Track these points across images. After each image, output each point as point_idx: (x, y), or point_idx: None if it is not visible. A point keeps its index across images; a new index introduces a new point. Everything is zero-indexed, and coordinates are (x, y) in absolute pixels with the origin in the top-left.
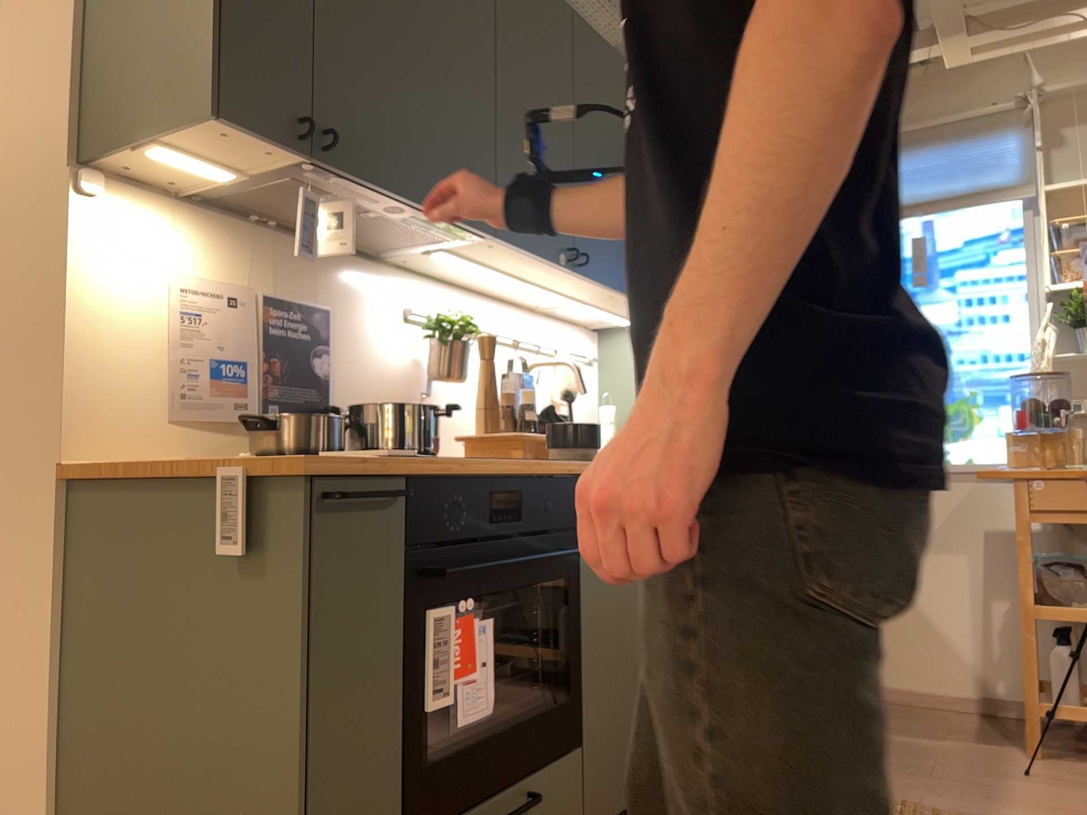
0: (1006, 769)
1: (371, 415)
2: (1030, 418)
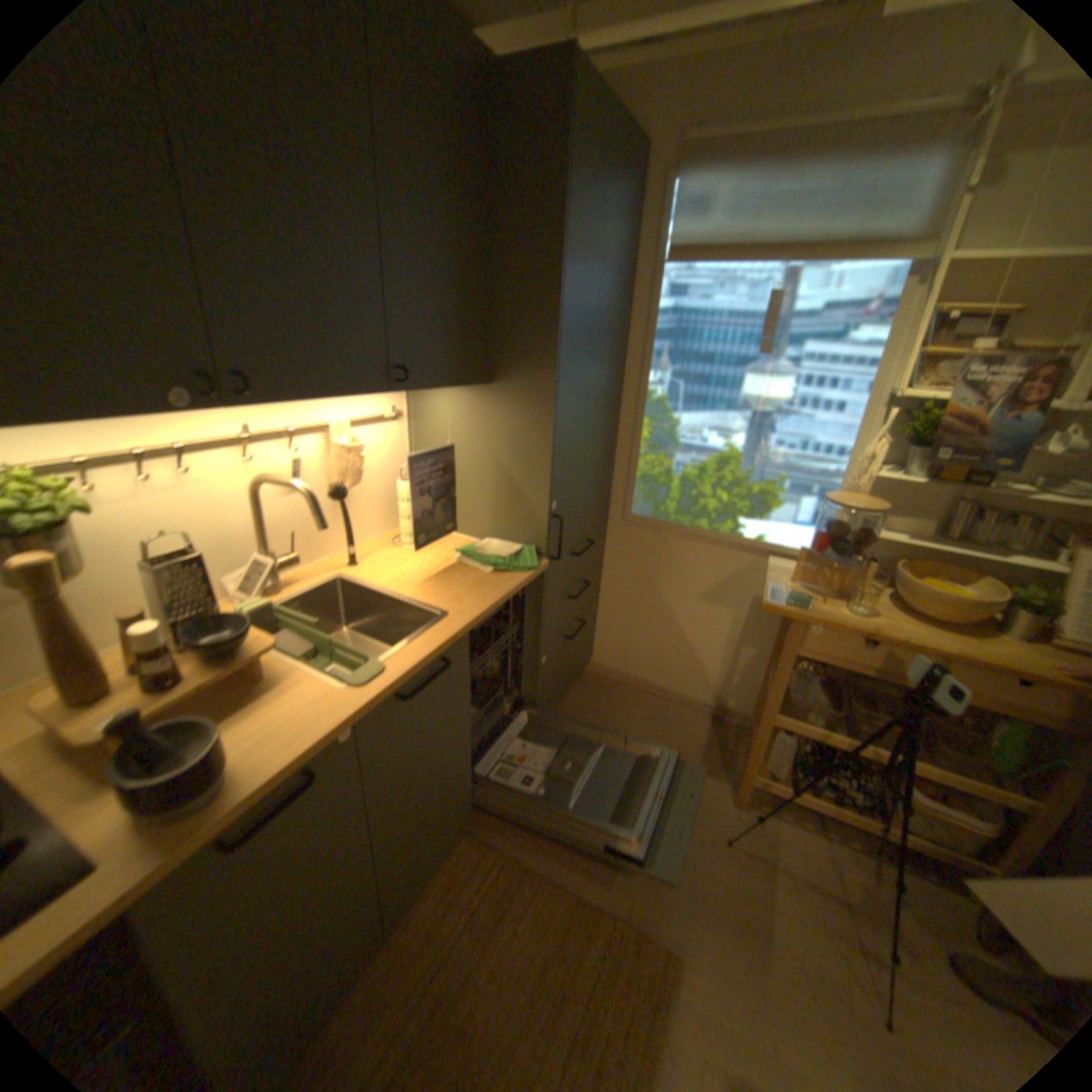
0: (712, 829)
1: None
2: (830, 538)
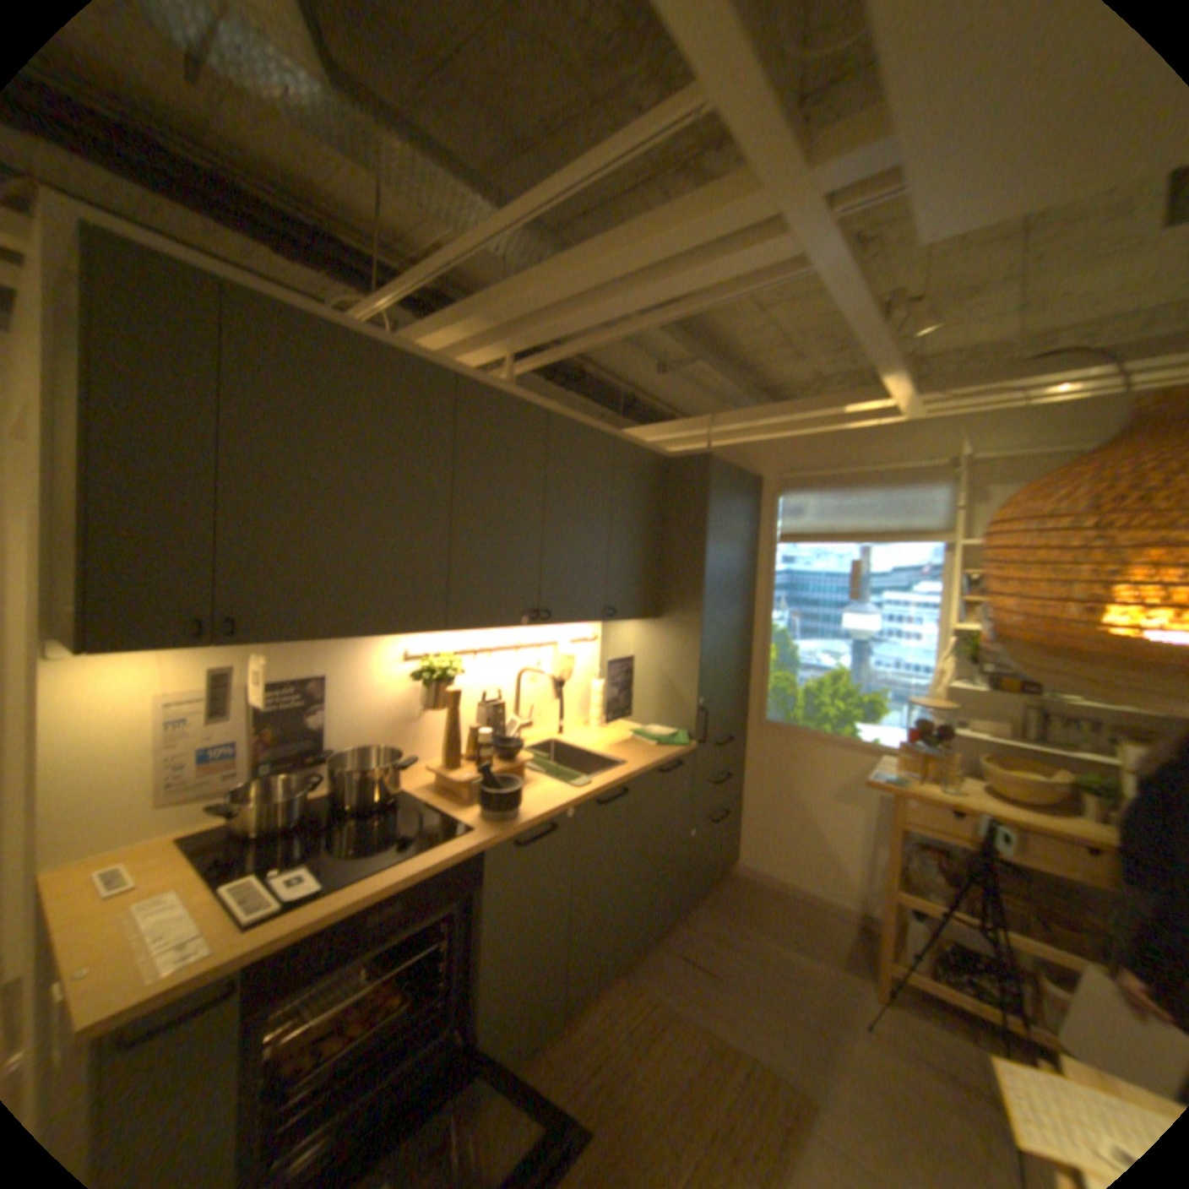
0: (854, 1016)
1: (340, 773)
2: (921, 734)
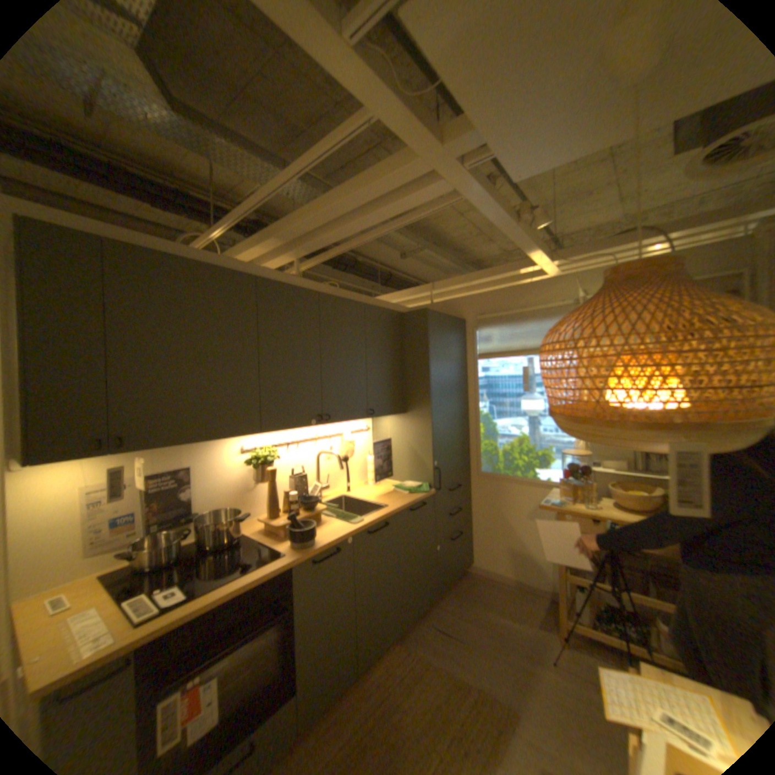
0: (545, 657)
1: (201, 528)
2: (572, 473)
